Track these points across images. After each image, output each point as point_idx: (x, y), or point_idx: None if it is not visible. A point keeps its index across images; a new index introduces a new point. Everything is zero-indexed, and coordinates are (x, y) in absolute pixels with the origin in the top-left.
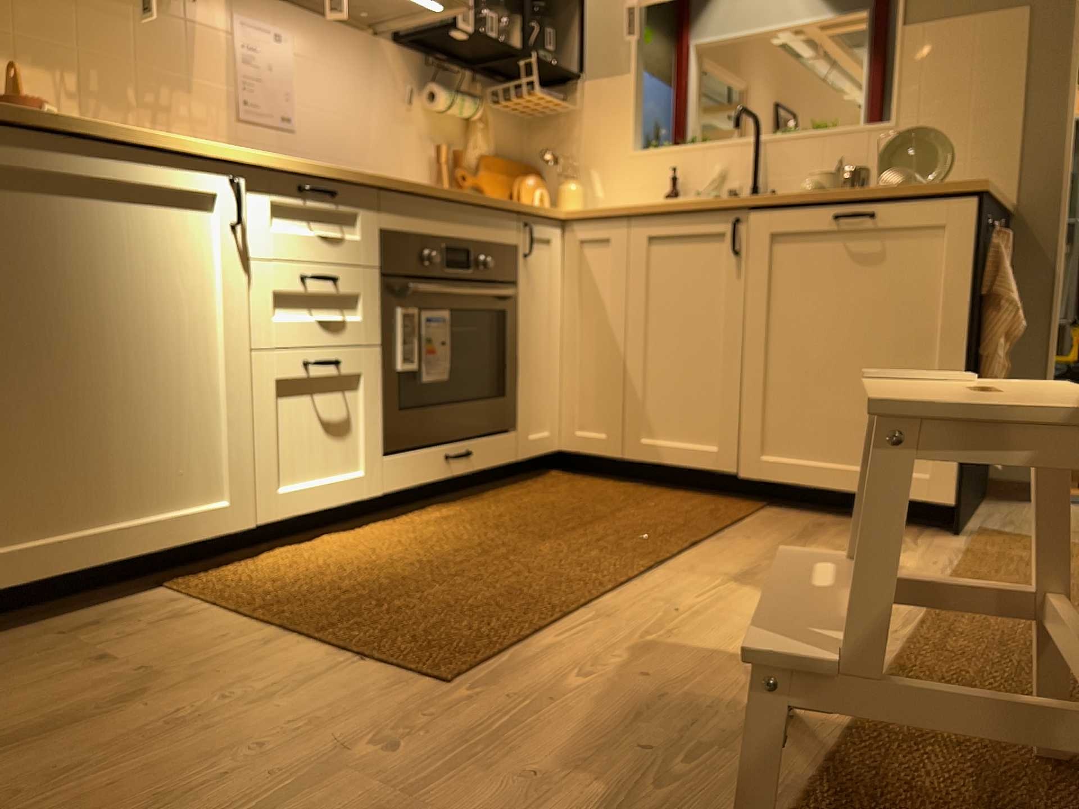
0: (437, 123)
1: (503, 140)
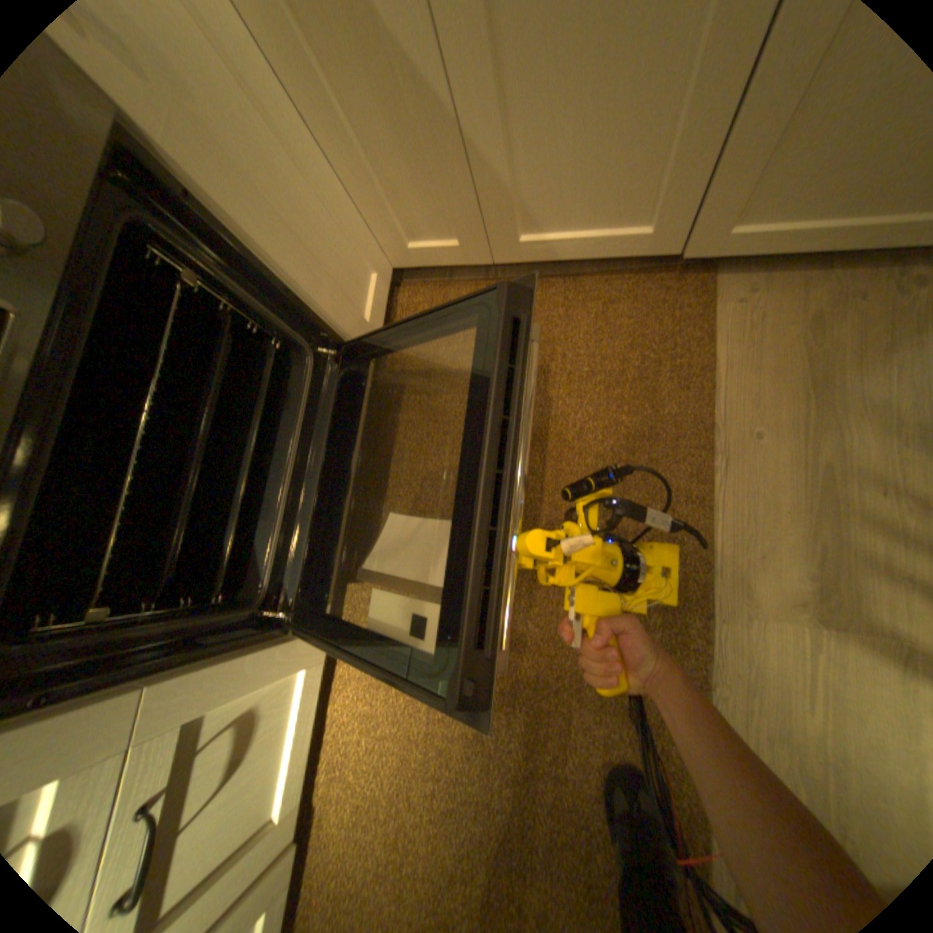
0: None
1: None
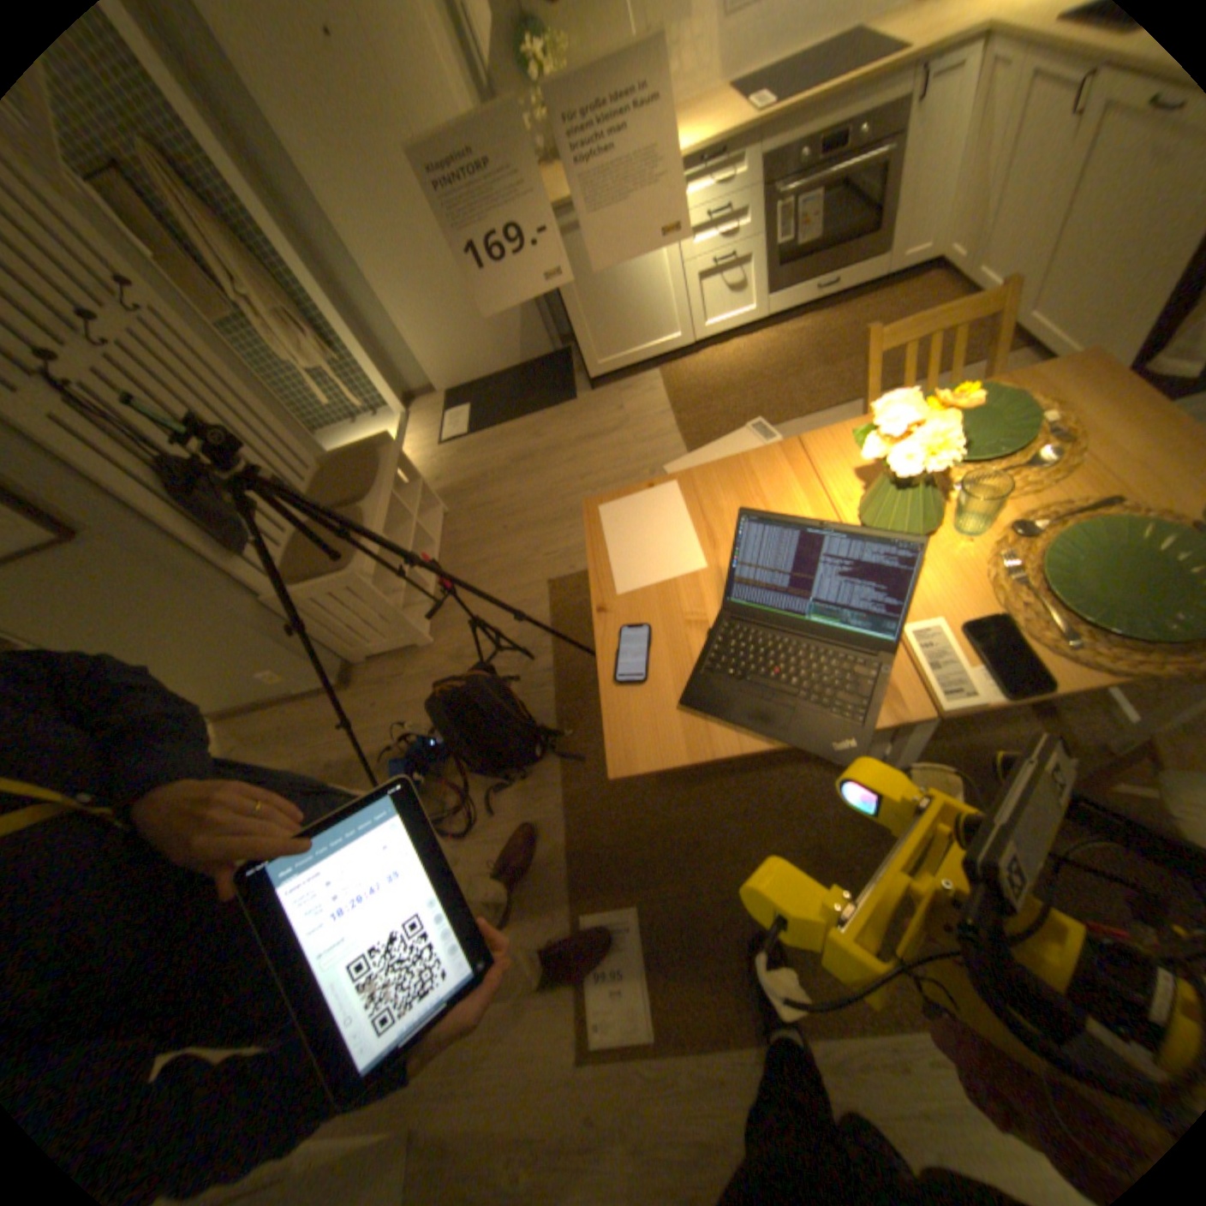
0: None
1: None
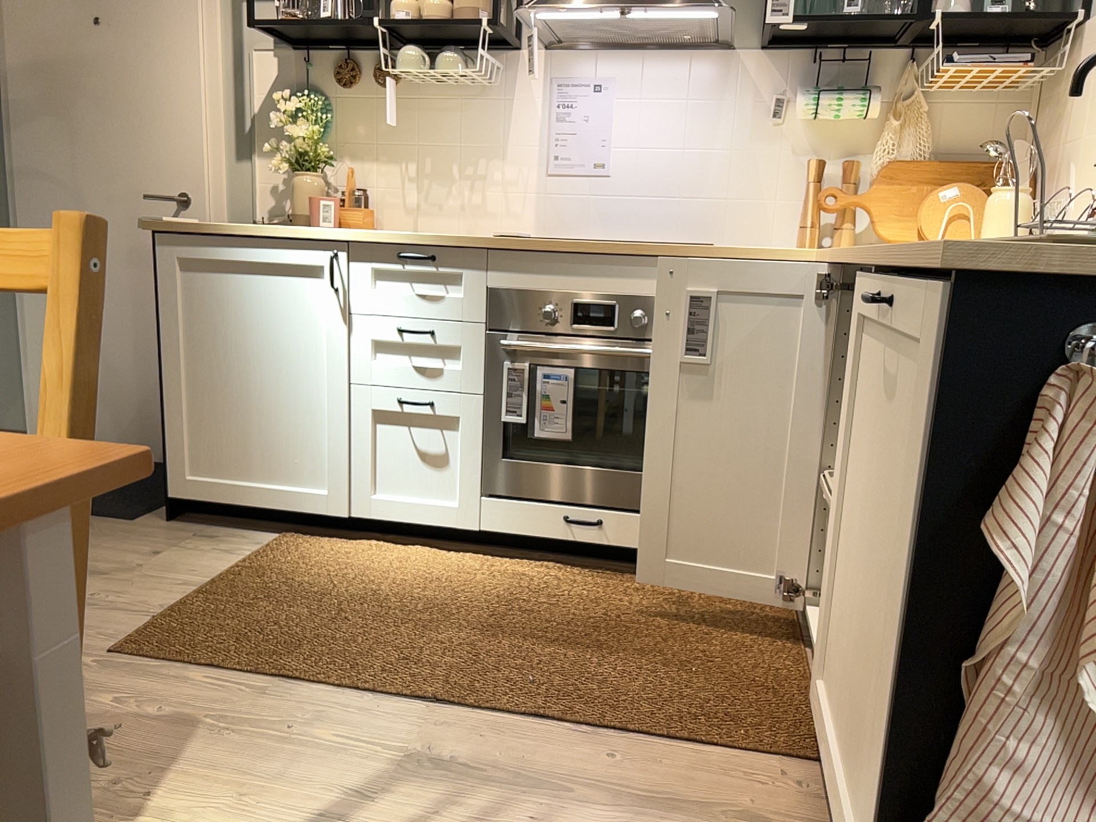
0: (825, 131)
1: (971, 133)
